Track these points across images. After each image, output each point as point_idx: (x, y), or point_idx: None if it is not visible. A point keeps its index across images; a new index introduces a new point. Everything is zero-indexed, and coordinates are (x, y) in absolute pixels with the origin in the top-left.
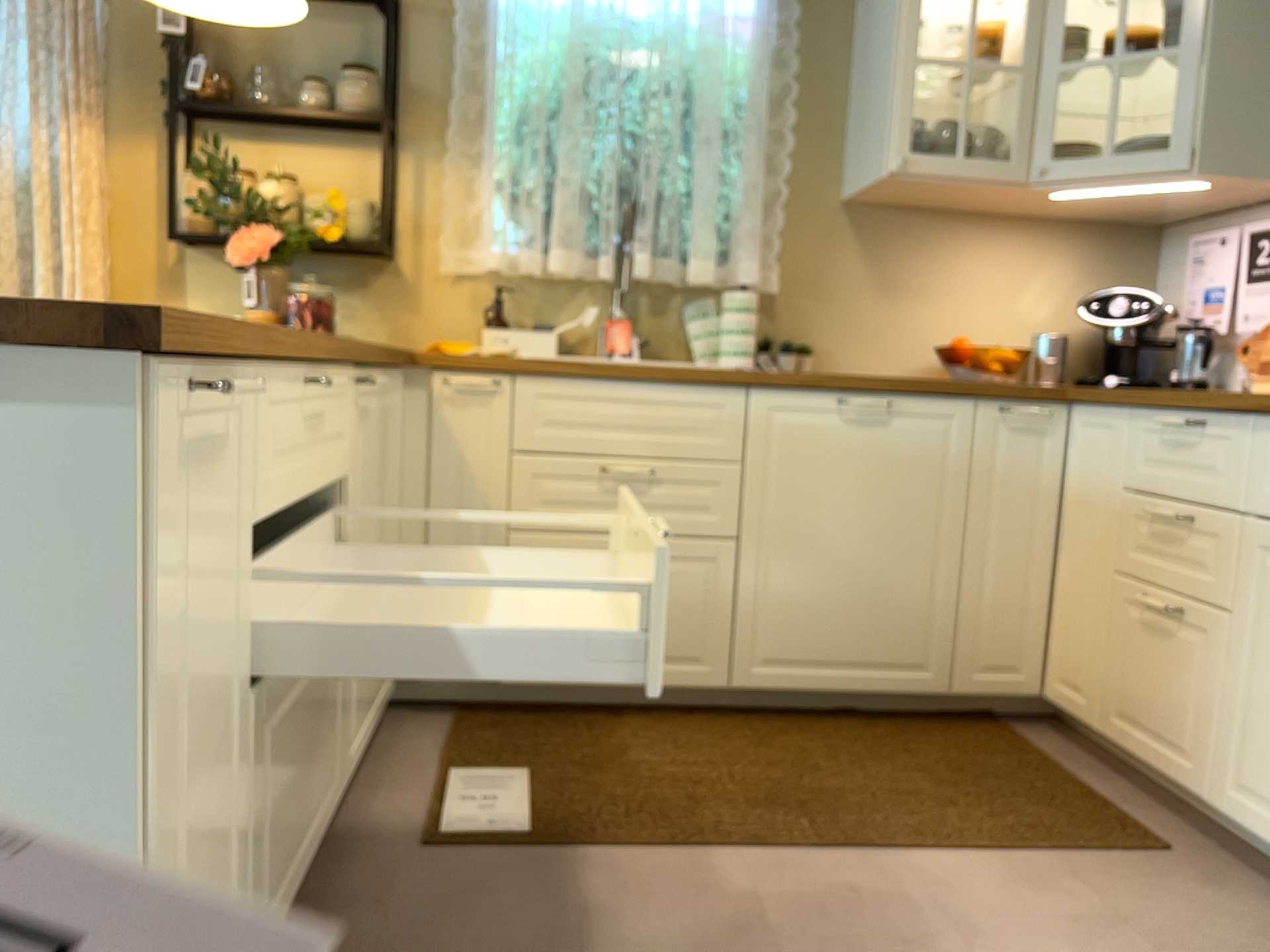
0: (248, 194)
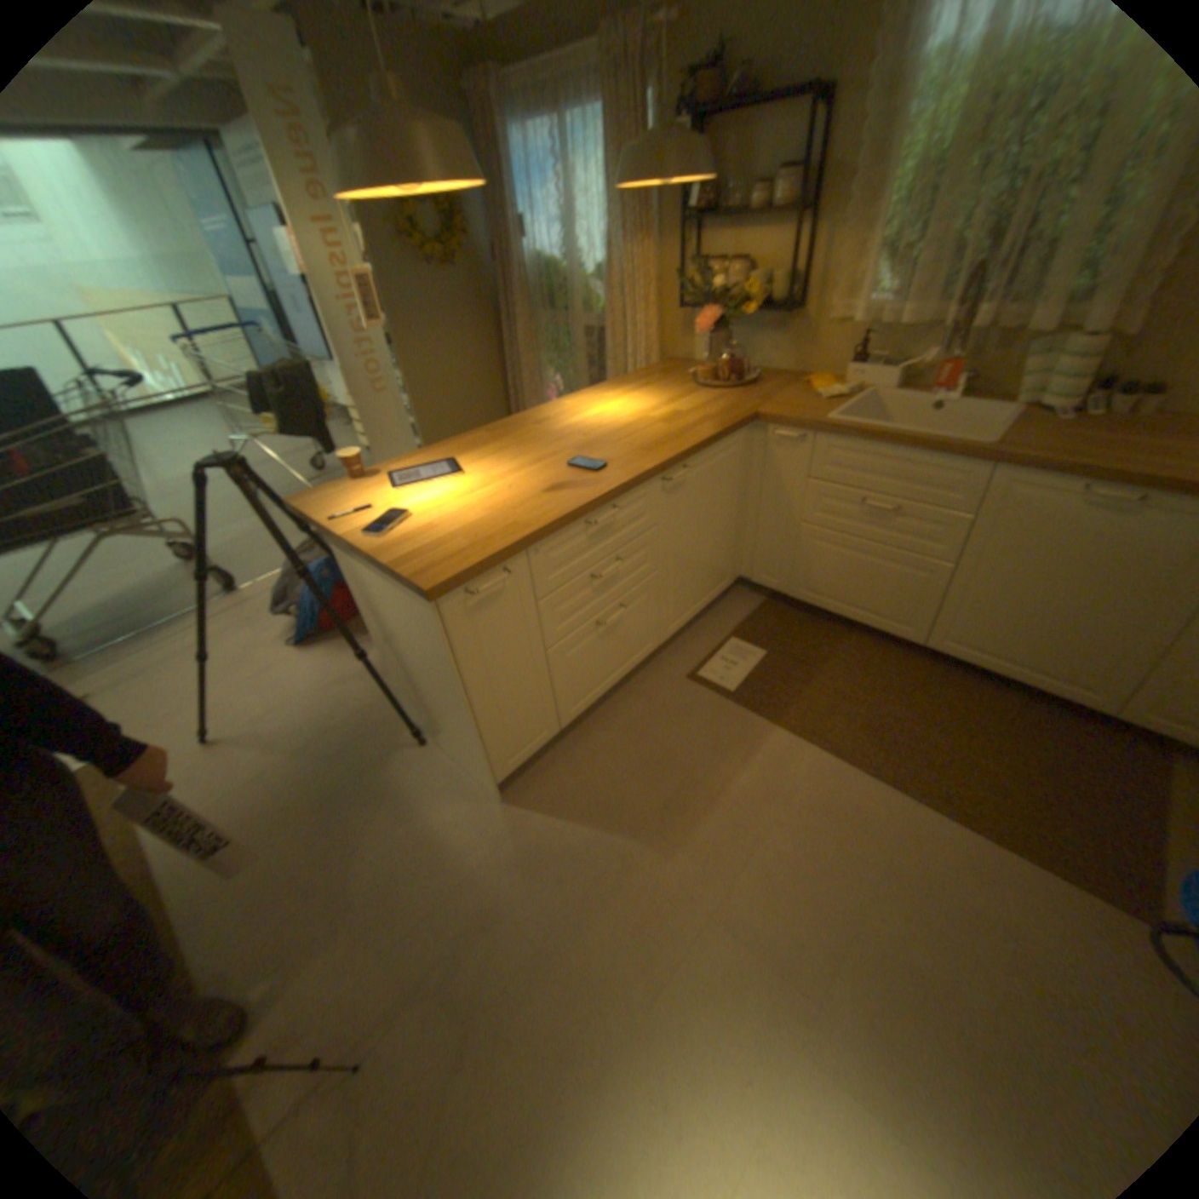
0: (708, 284)
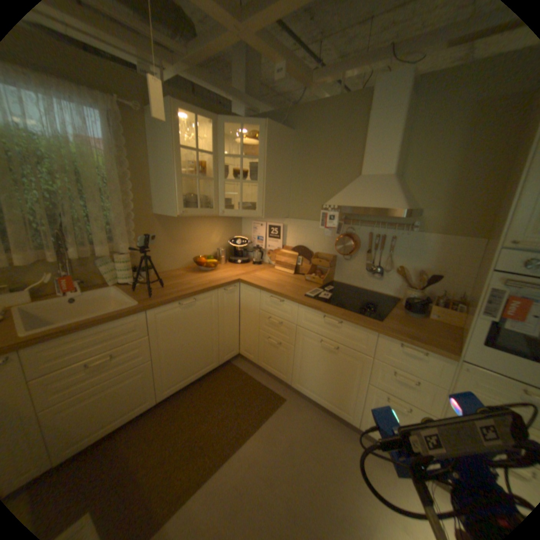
0: None
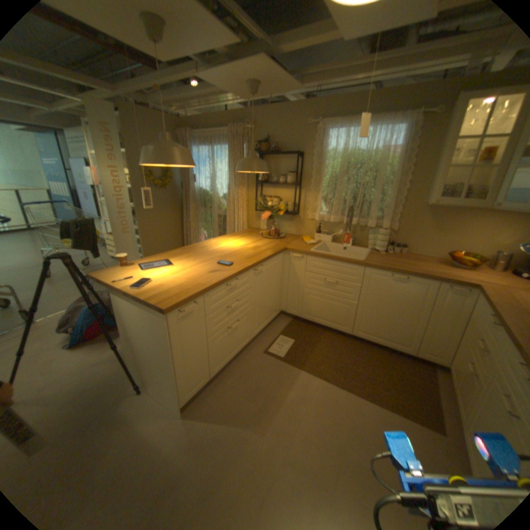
0: (266, 205)
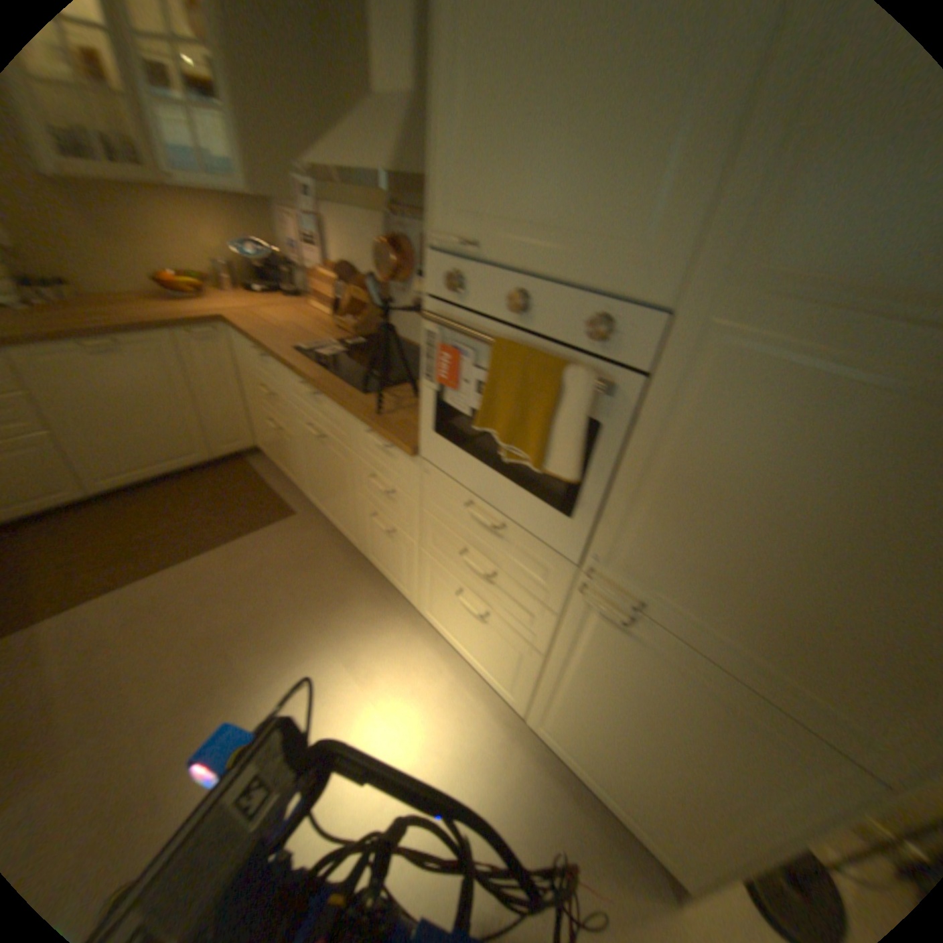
0: None
